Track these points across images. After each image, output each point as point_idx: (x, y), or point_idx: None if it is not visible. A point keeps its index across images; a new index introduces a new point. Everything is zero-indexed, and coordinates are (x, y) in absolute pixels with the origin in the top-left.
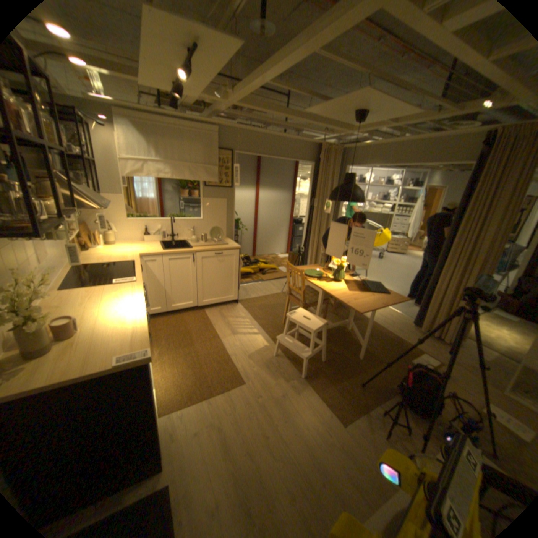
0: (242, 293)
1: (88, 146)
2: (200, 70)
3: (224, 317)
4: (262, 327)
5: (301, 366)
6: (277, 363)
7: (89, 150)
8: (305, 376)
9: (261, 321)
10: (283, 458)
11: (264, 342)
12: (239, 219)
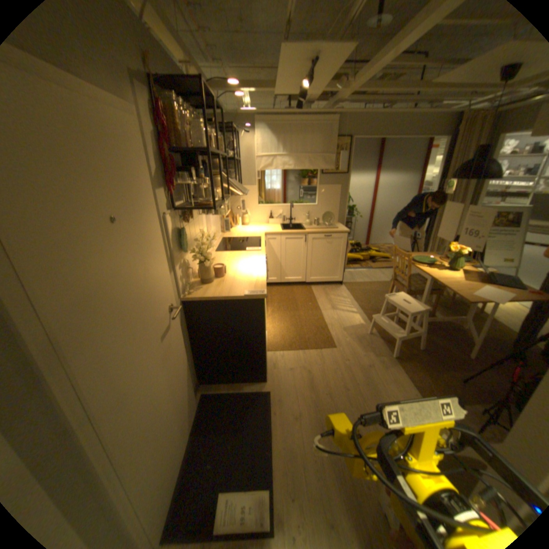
0: (347, 277)
1: (236, 149)
2: (321, 73)
3: (326, 295)
4: (361, 309)
5: (395, 348)
6: (369, 340)
7: (237, 153)
8: (396, 357)
9: (361, 303)
10: (358, 408)
11: (360, 321)
12: (353, 207)
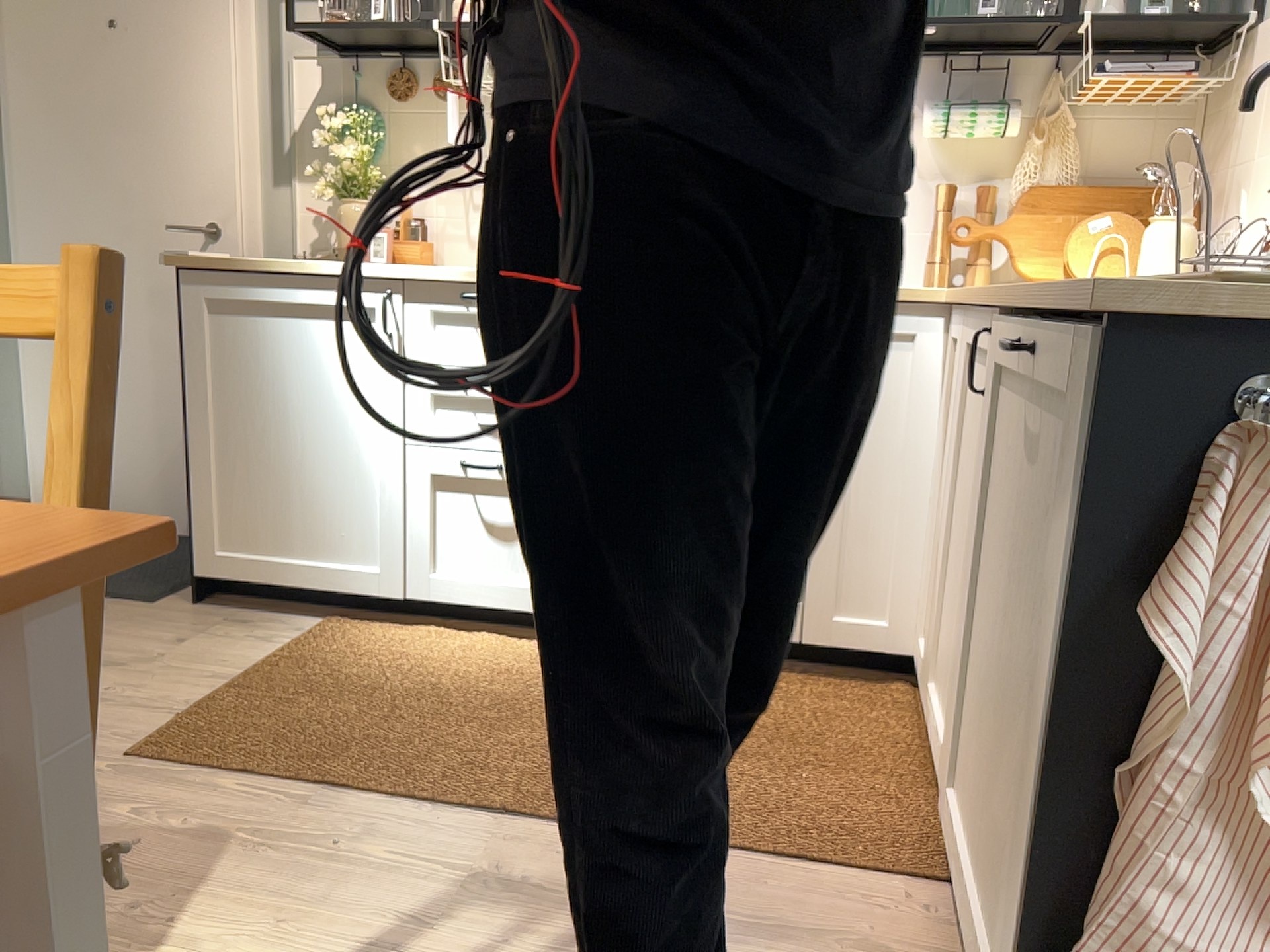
0: None
1: None
2: None
3: (747, 943)
4: None
5: None
6: None
7: None
8: None
9: None
10: None
11: None
12: None
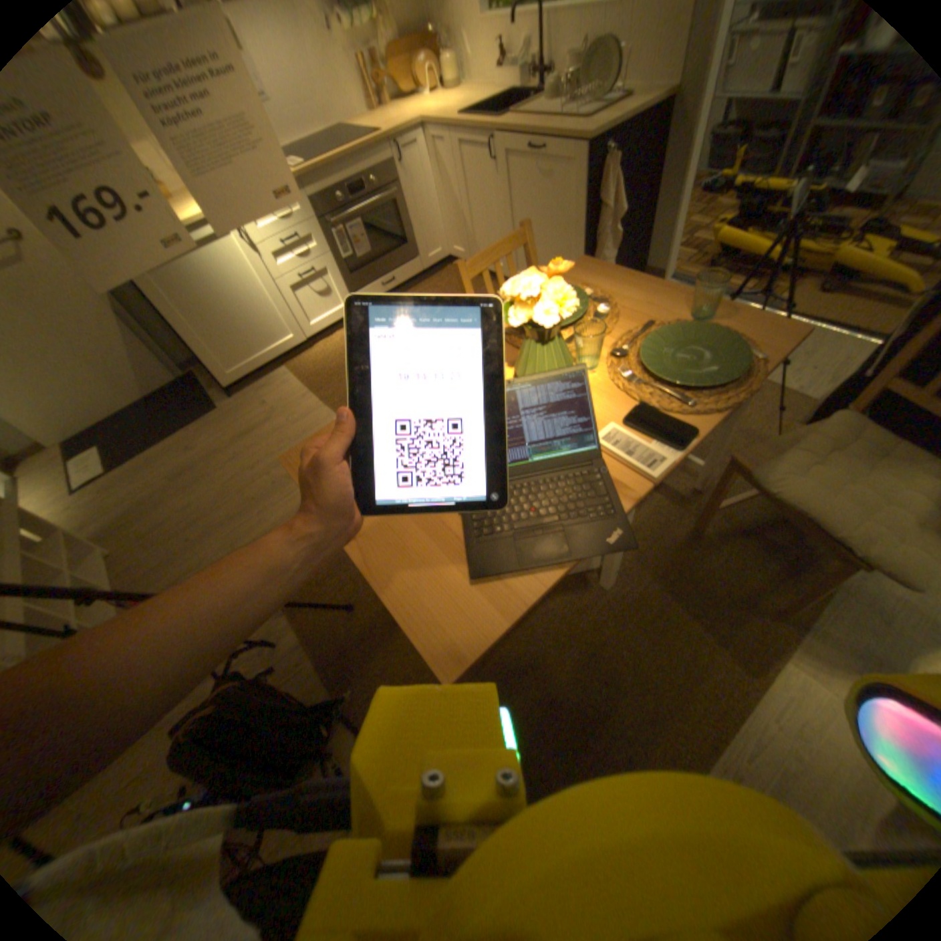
0: None
1: None
2: None
3: None
4: None
5: None
6: None
7: None
8: None
9: None
10: (224, 487)
11: None
12: None
